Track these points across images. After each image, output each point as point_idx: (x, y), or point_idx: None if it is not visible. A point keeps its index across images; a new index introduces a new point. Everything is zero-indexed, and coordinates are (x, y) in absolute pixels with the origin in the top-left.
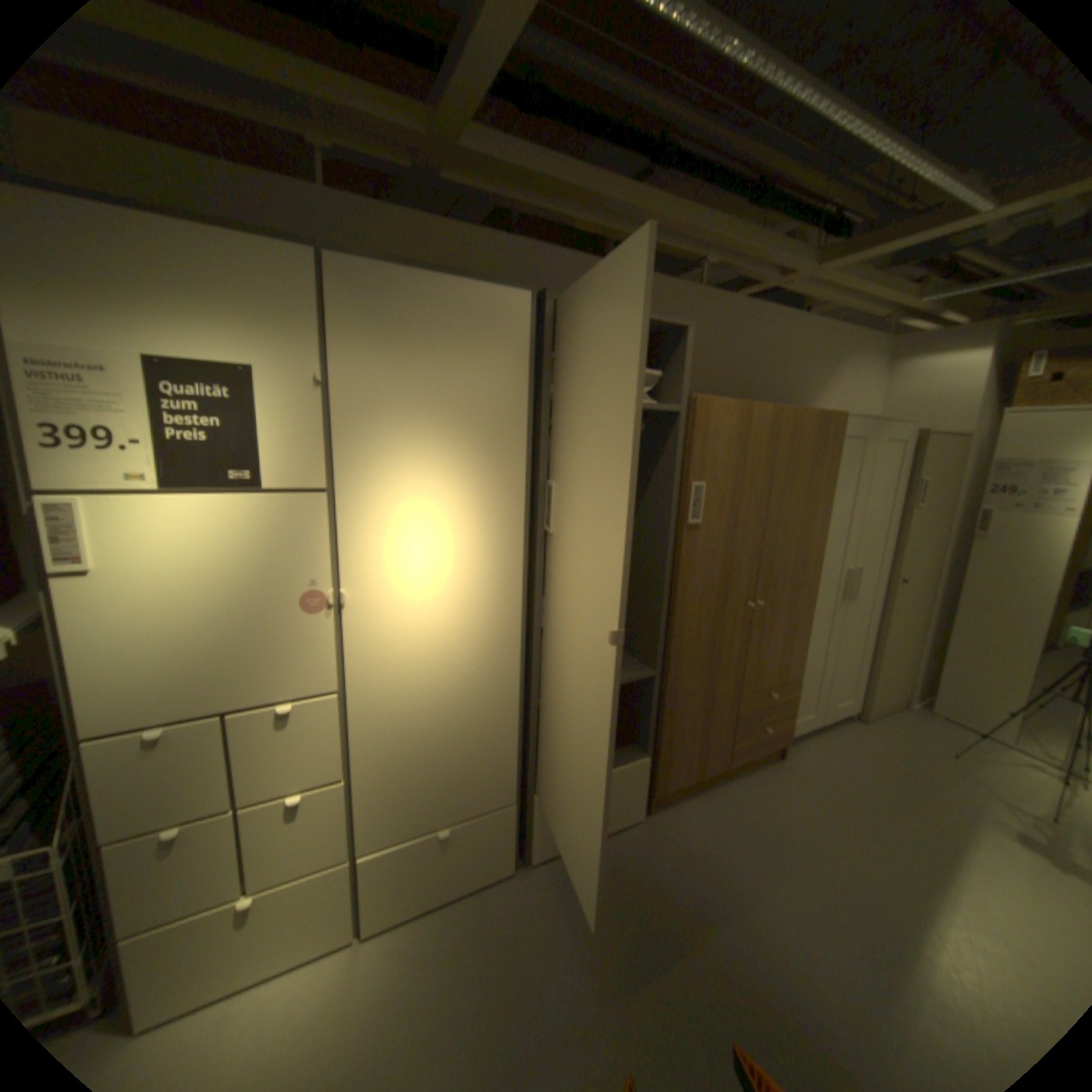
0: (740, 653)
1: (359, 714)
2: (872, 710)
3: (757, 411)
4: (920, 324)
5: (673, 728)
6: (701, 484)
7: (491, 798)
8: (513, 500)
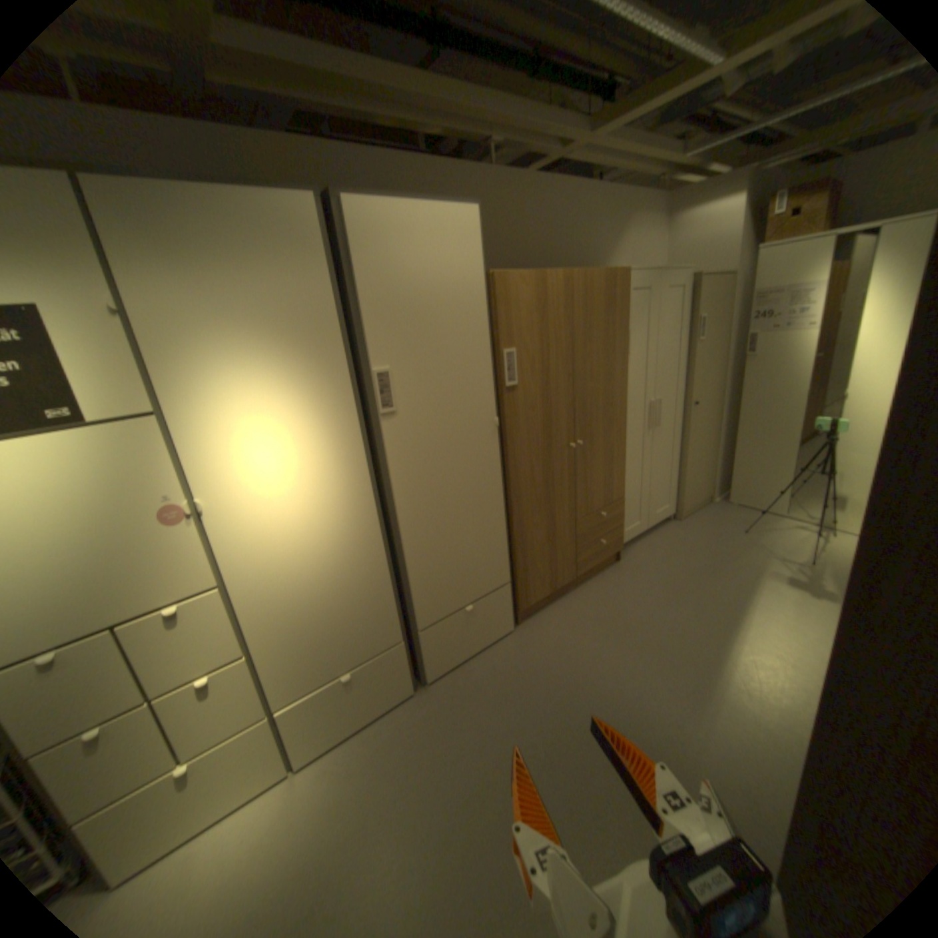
0: (570, 485)
1: (243, 600)
2: (683, 509)
3: (550, 278)
4: (689, 178)
5: (524, 556)
6: (511, 350)
7: (380, 641)
8: (341, 392)
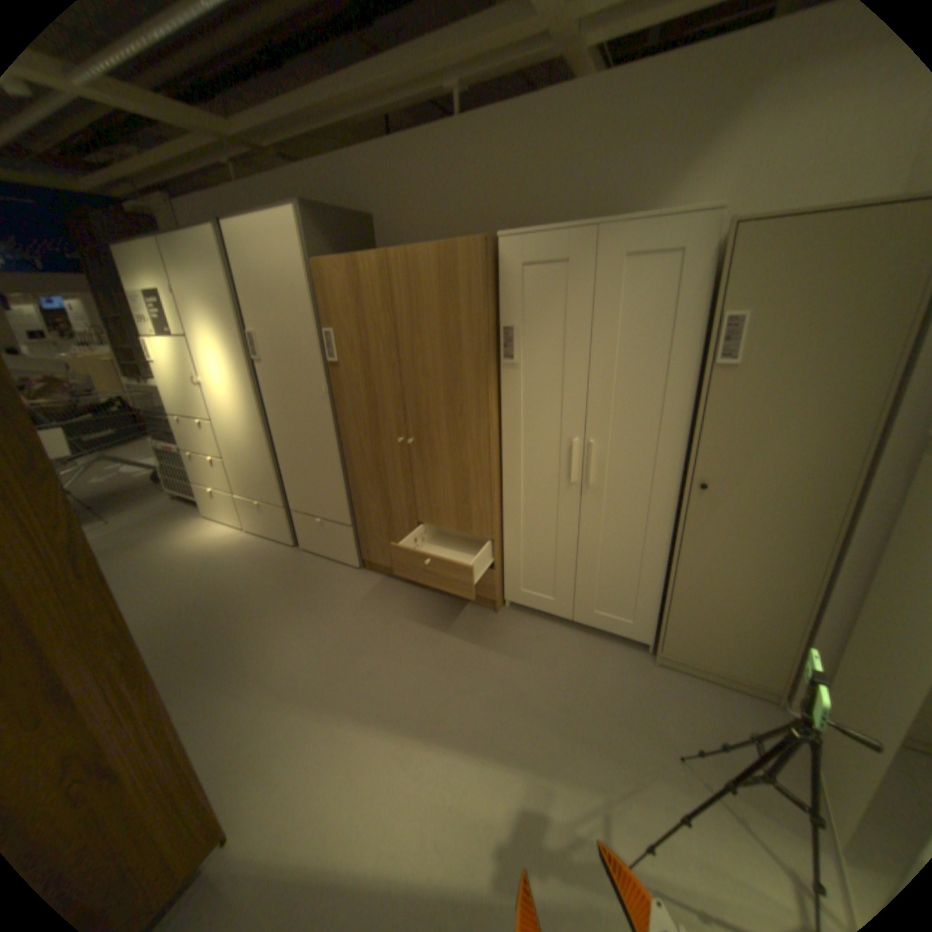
0: (406, 480)
1: (219, 433)
2: (660, 648)
3: (361, 261)
4: None
5: (362, 514)
6: (329, 330)
7: (272, 497)
8: (236, 341)
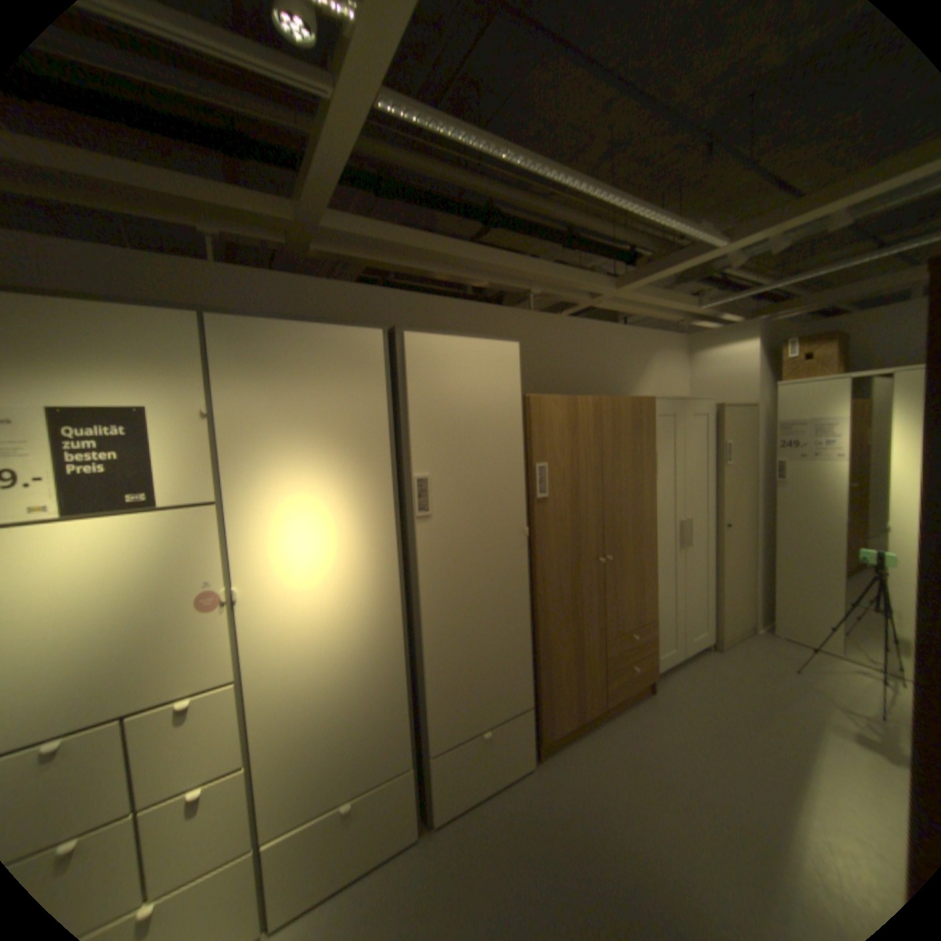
0: (599, 603)
1: (255, 700)
2: (724, 640)
3: (580, 403)
4: (706, 325)
5: (549, 678)
6: (543, 465)
7: (387, 766)
8: (383, 494)
